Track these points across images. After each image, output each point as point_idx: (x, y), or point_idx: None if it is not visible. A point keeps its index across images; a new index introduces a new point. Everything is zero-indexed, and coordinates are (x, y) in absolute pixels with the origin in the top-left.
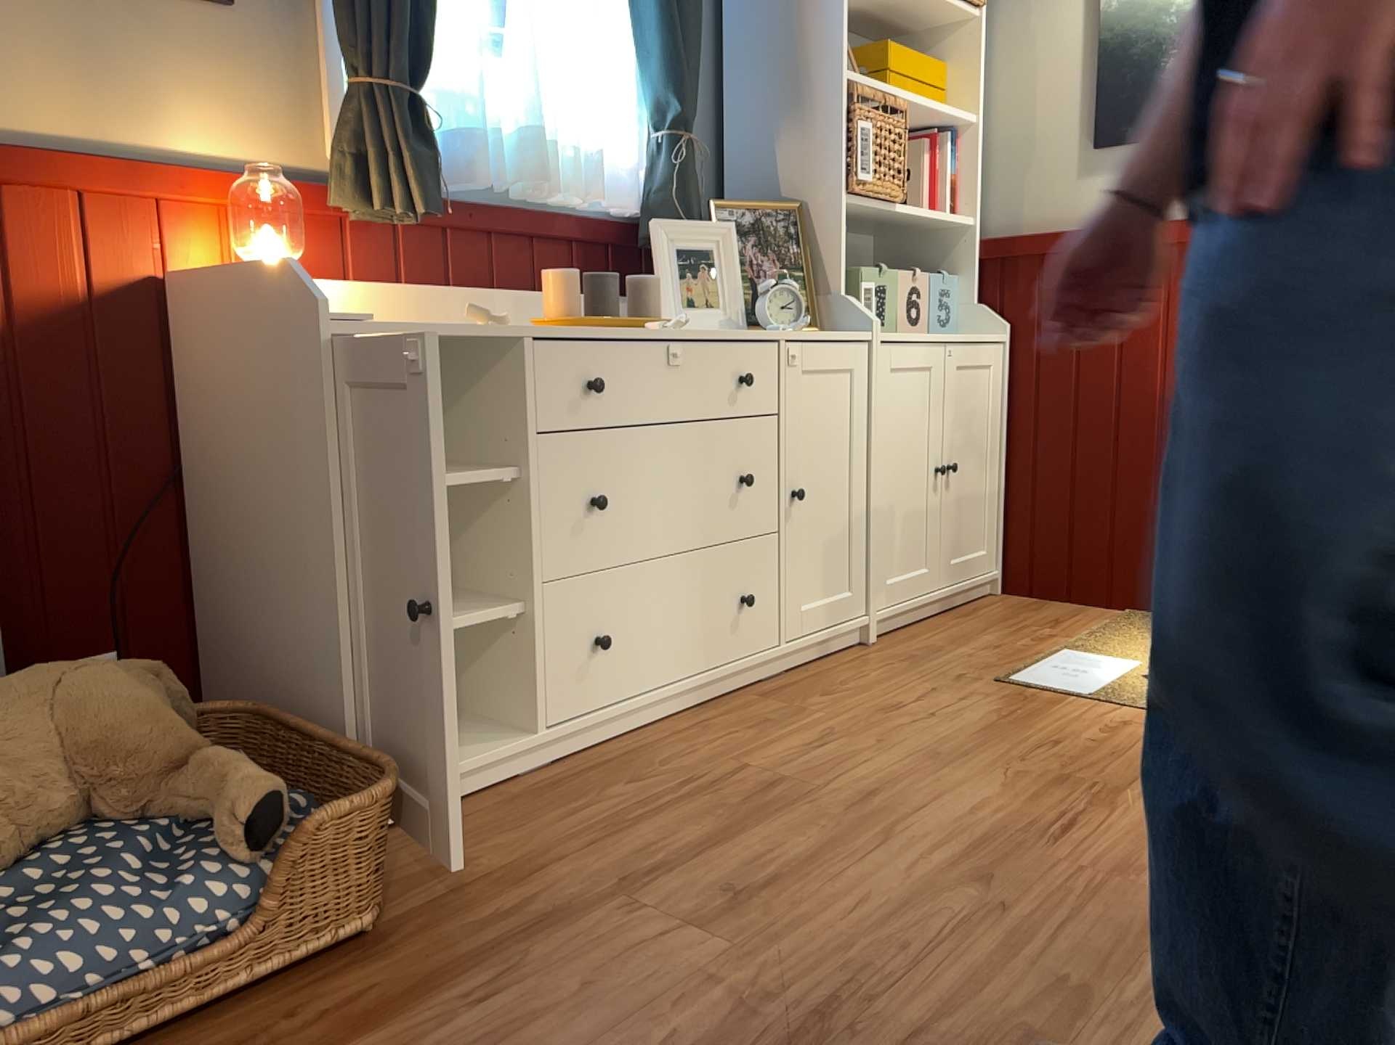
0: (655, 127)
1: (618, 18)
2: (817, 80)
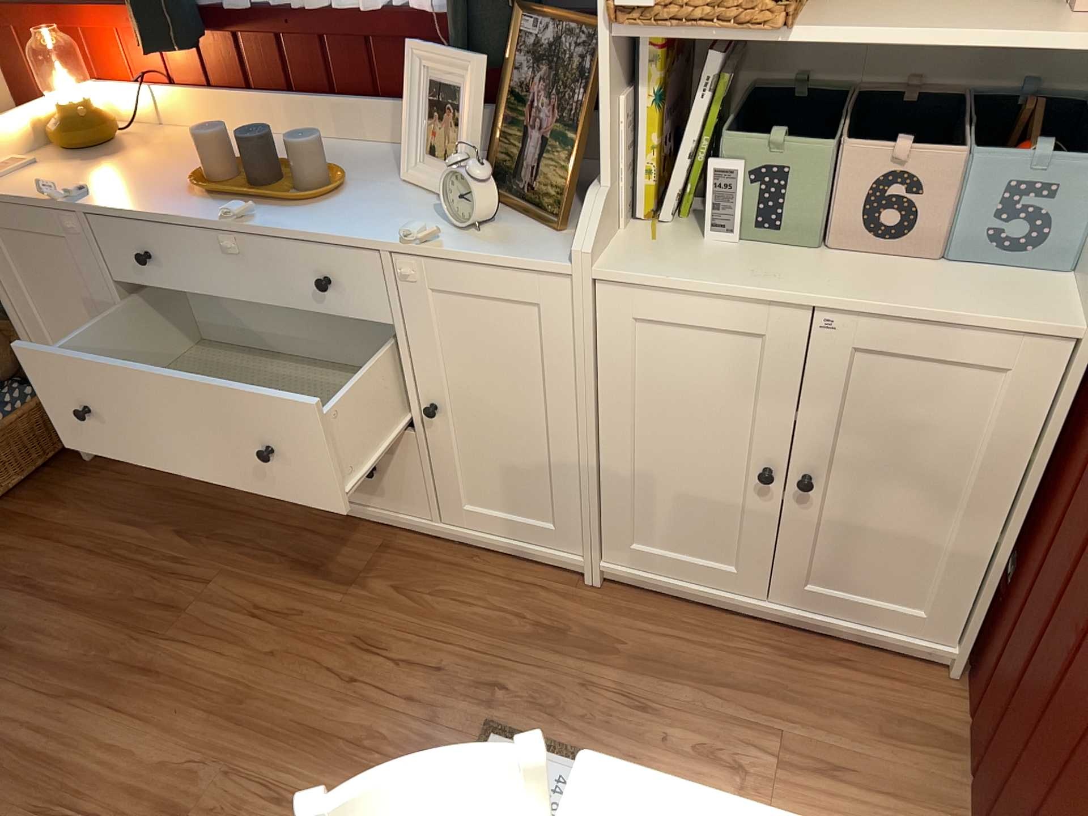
0: None
1: None
2: None
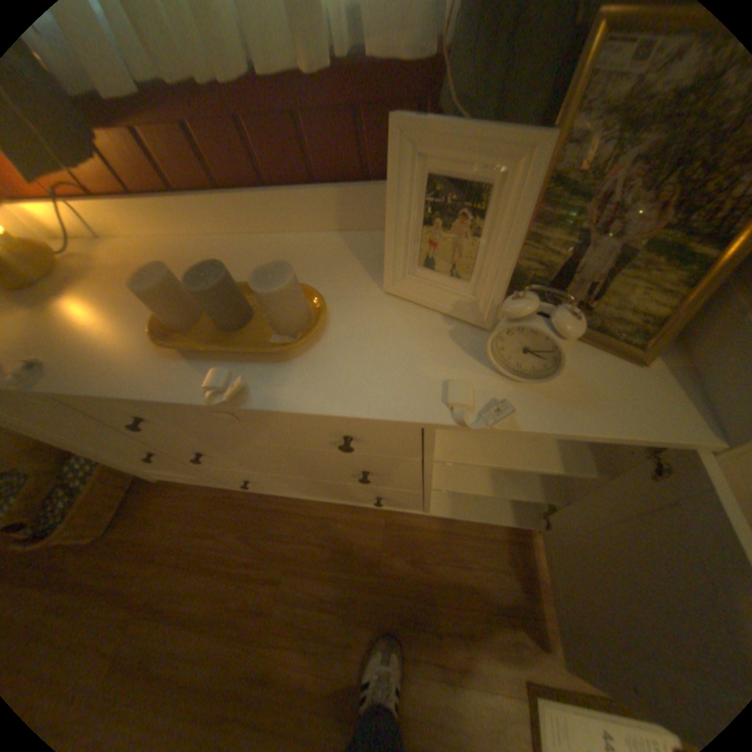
0: None
1: None
2: None
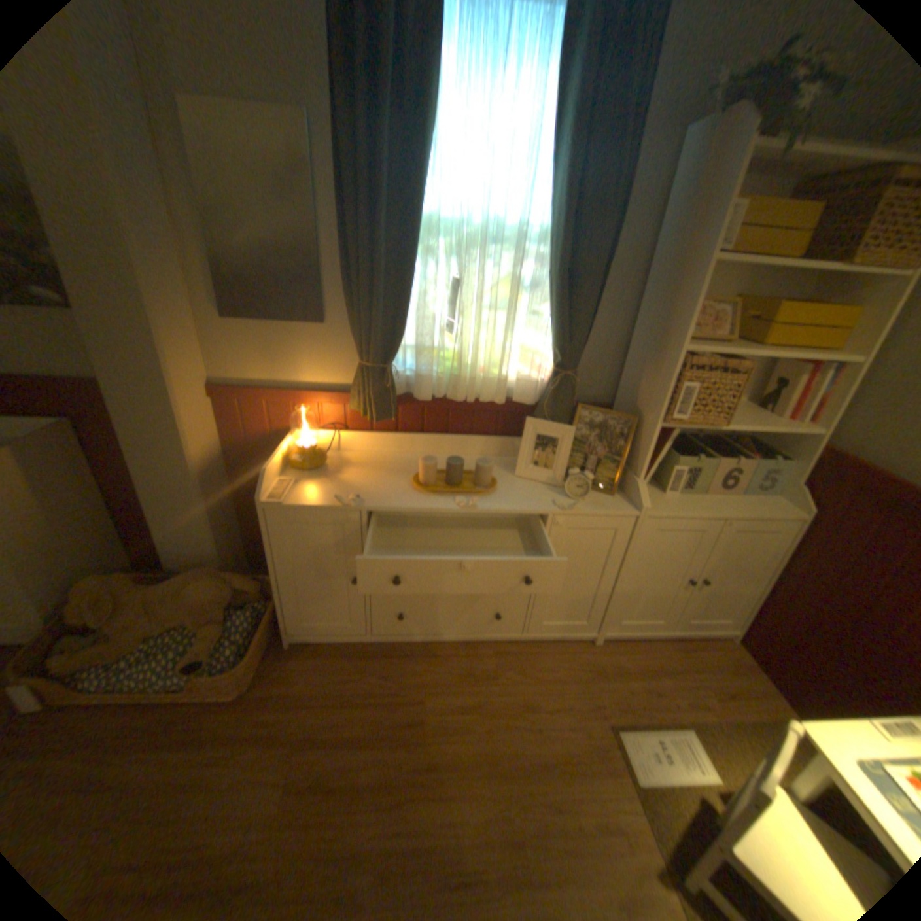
0: (553, 362)
1: (542, 300)
2: (670, 347)
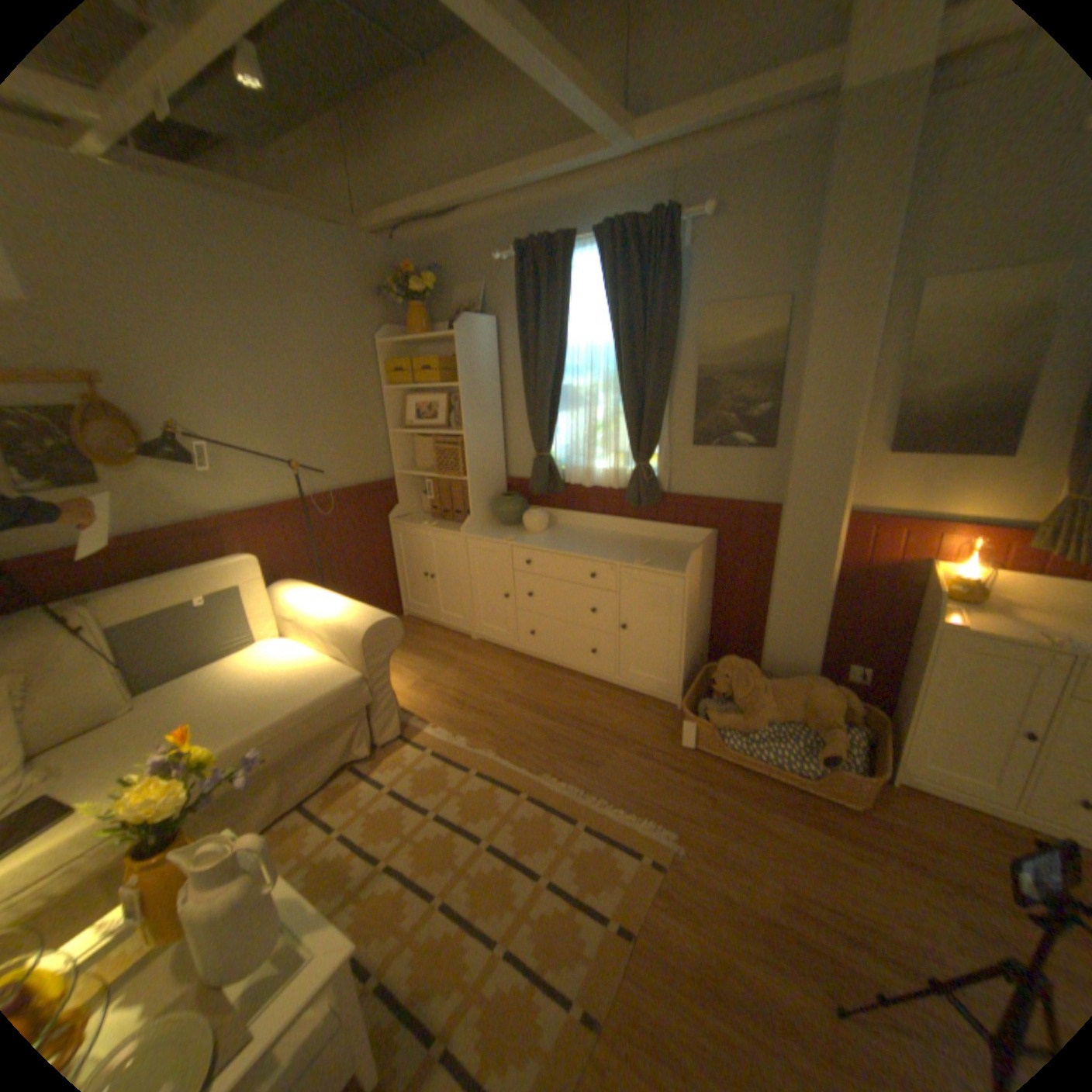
0: None
1: None
2: None
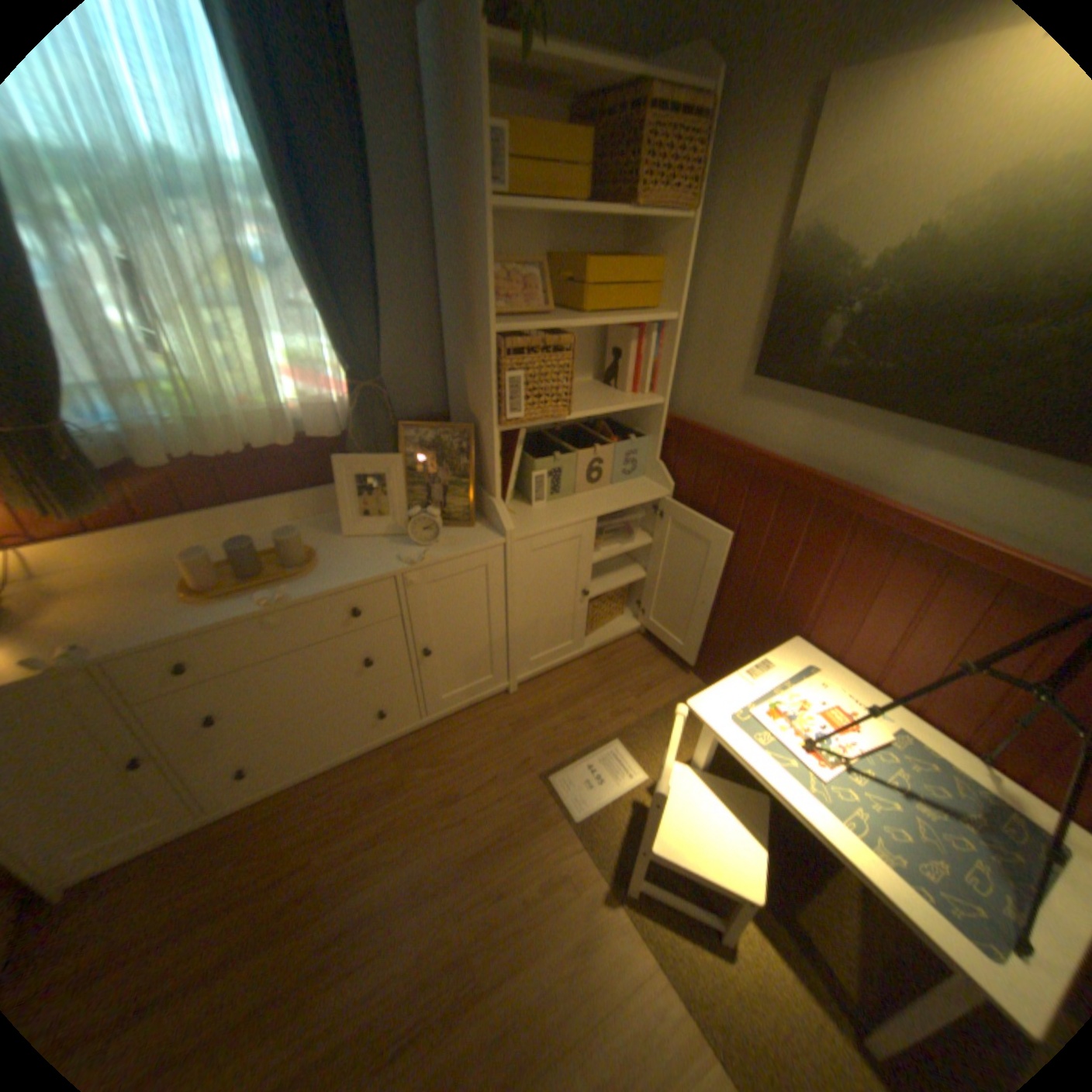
0: (345, 372)
1: (295, 283)
2: (480, 330)
